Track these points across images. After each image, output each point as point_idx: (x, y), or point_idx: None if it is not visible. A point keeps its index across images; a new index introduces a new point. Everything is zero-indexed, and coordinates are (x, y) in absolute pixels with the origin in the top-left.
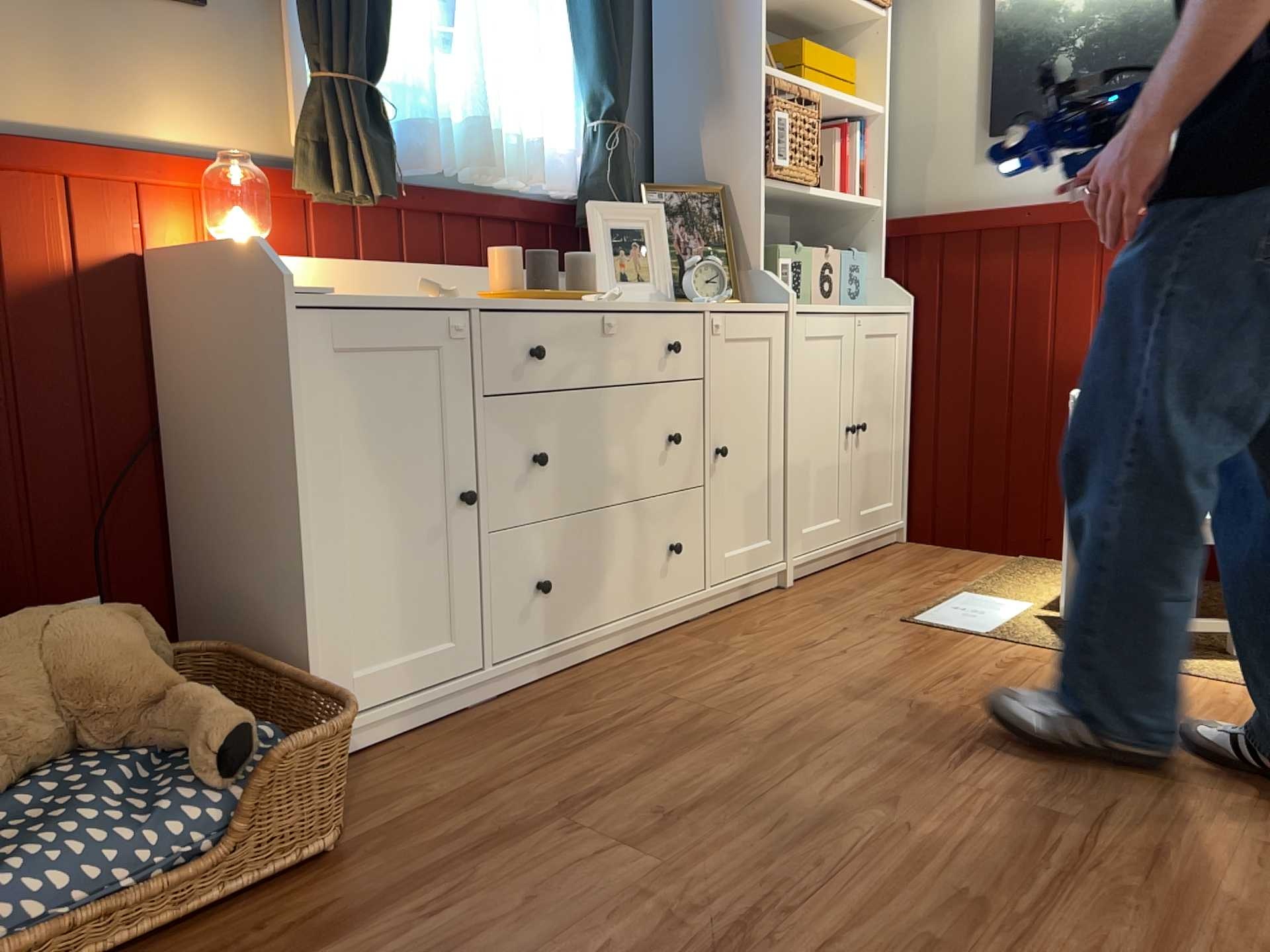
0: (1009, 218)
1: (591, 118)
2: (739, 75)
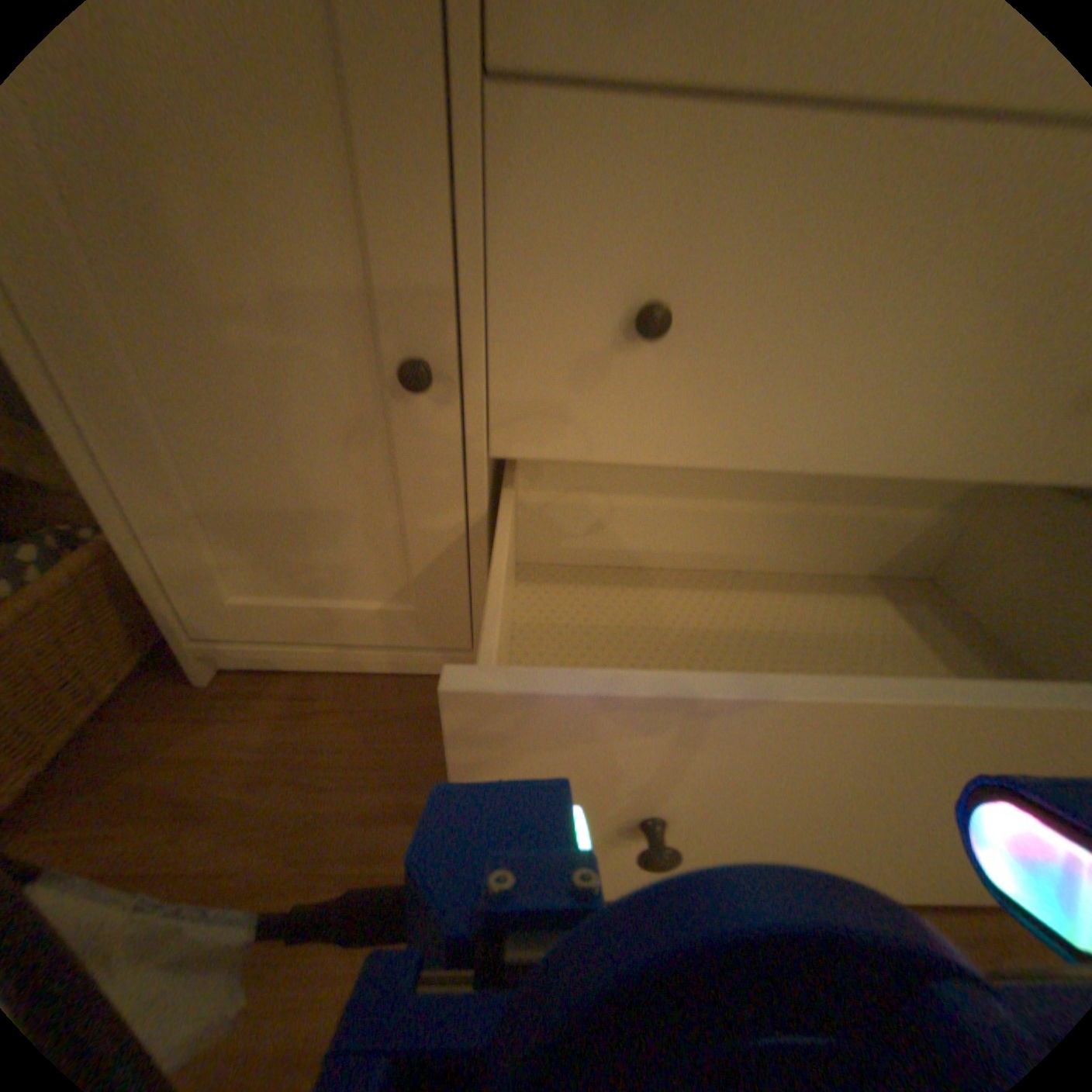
0: None
1: None
2: None
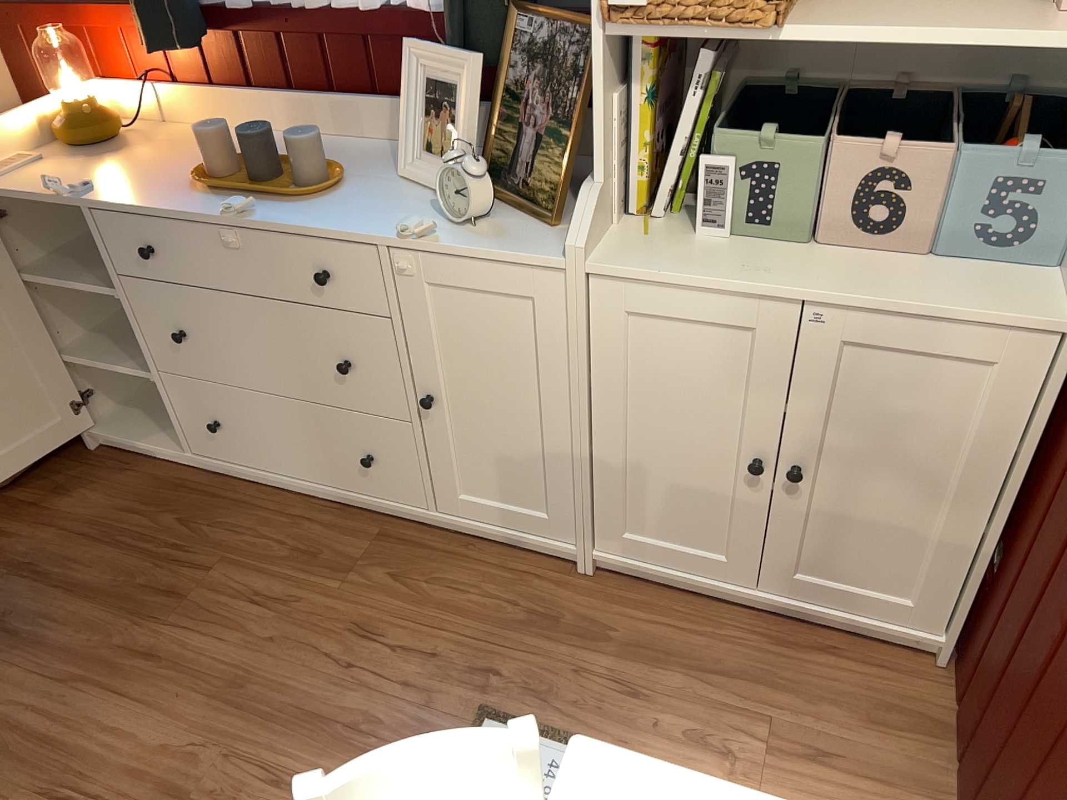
0: None
1: None
2: None
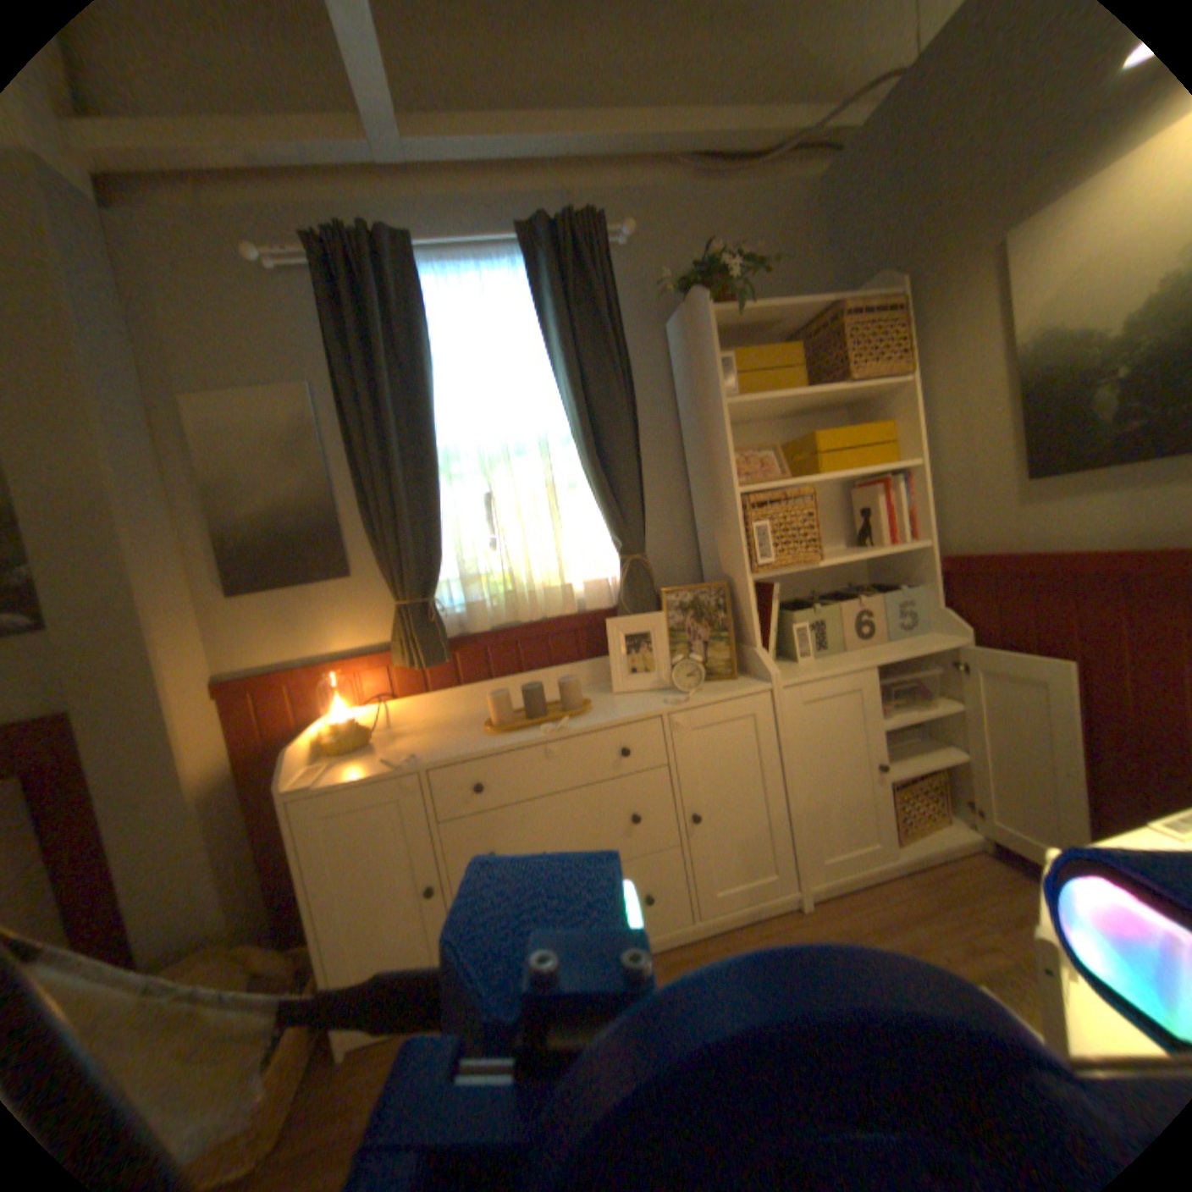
0: (1061, 563)
1: (617, 552)
2: (725, 495)
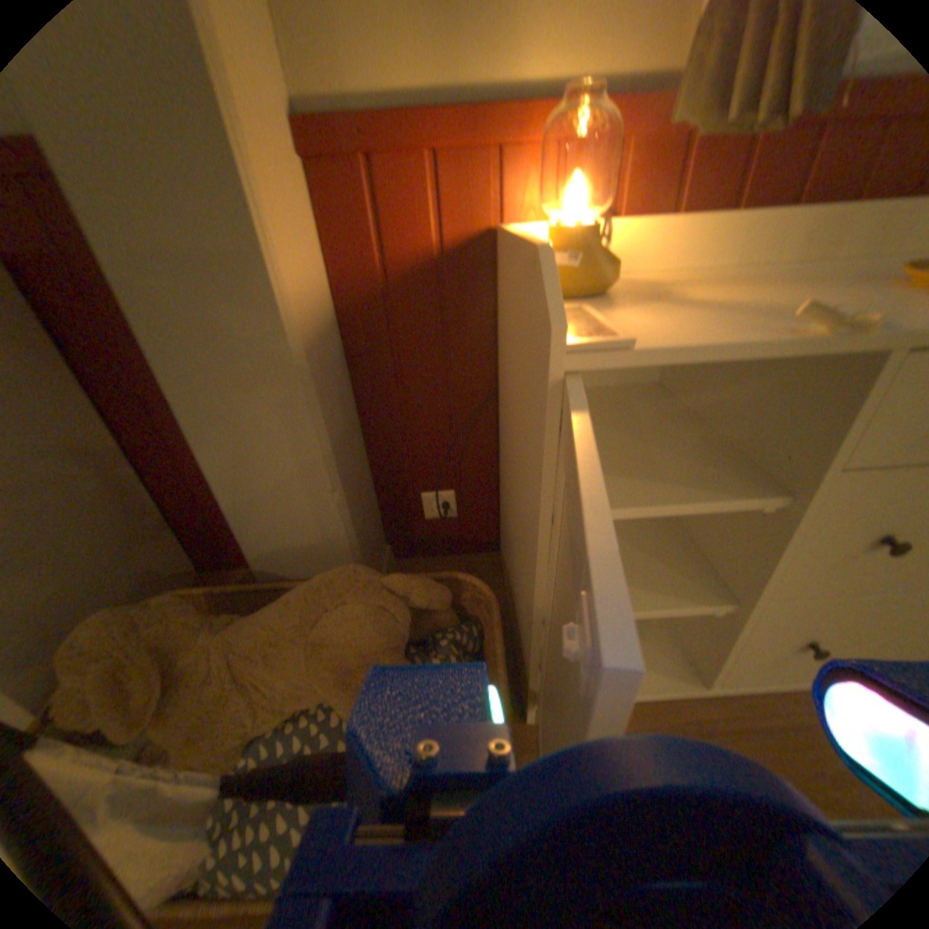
0: None
1: None
2: None
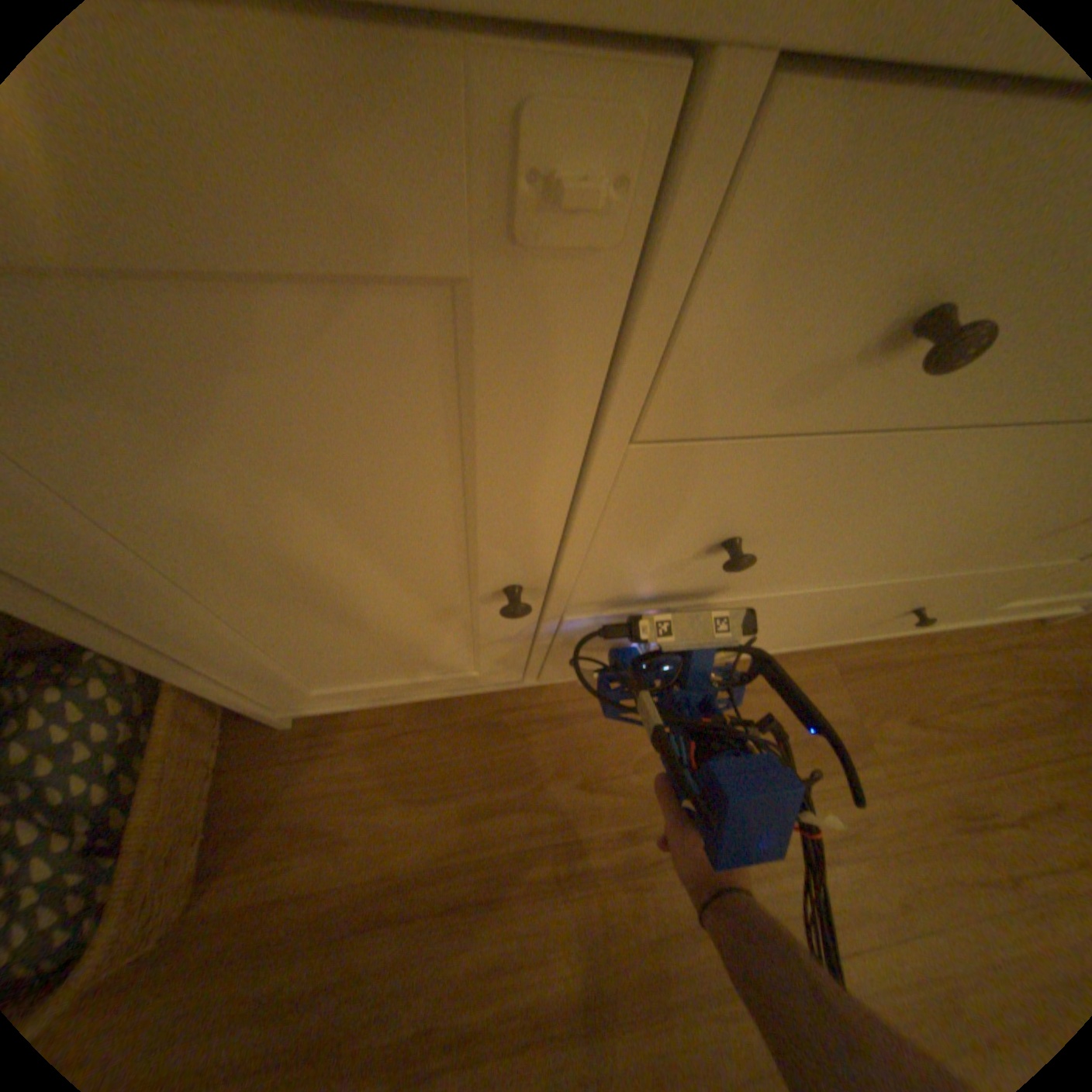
0: None
1: None
2: None
